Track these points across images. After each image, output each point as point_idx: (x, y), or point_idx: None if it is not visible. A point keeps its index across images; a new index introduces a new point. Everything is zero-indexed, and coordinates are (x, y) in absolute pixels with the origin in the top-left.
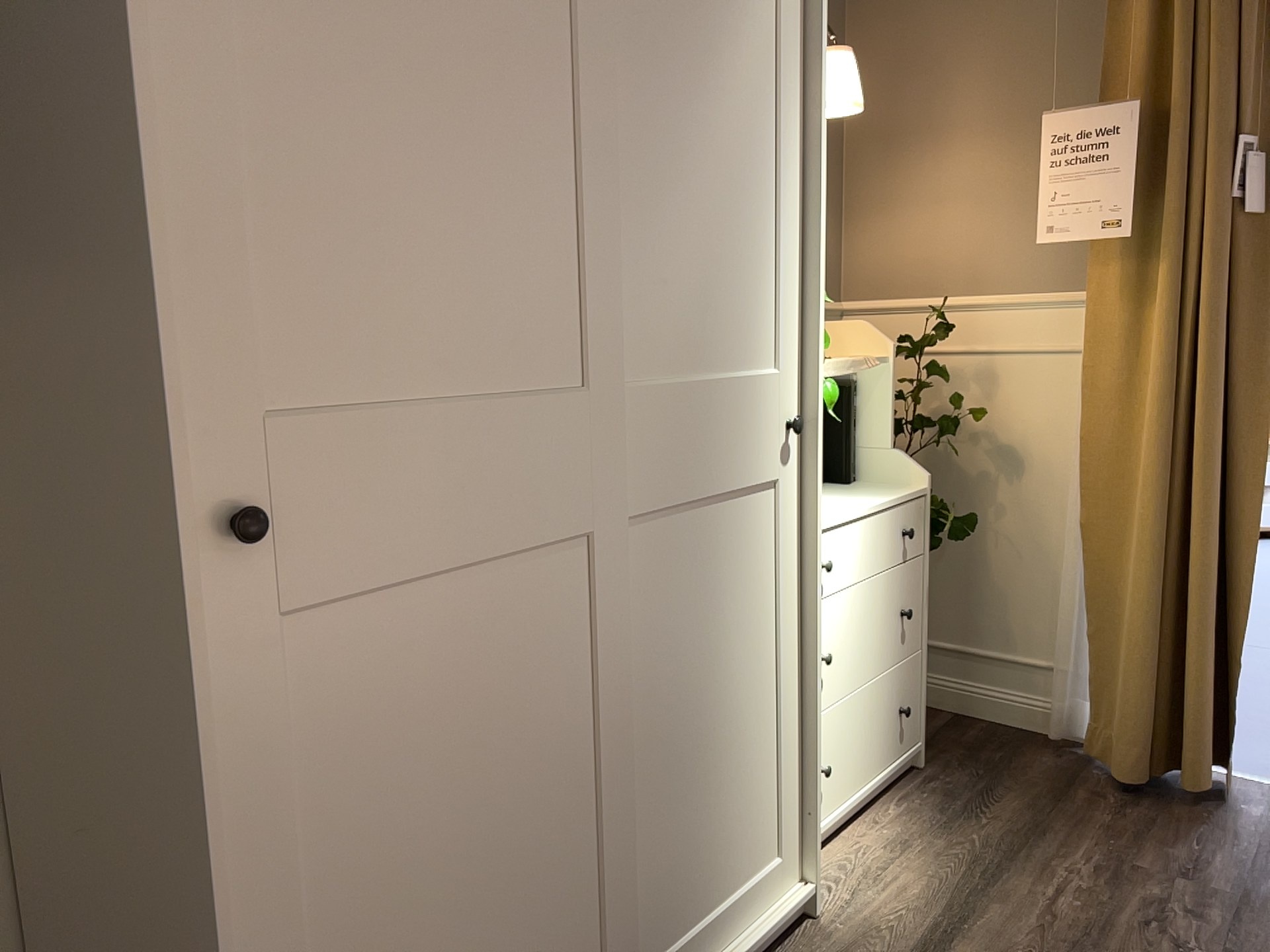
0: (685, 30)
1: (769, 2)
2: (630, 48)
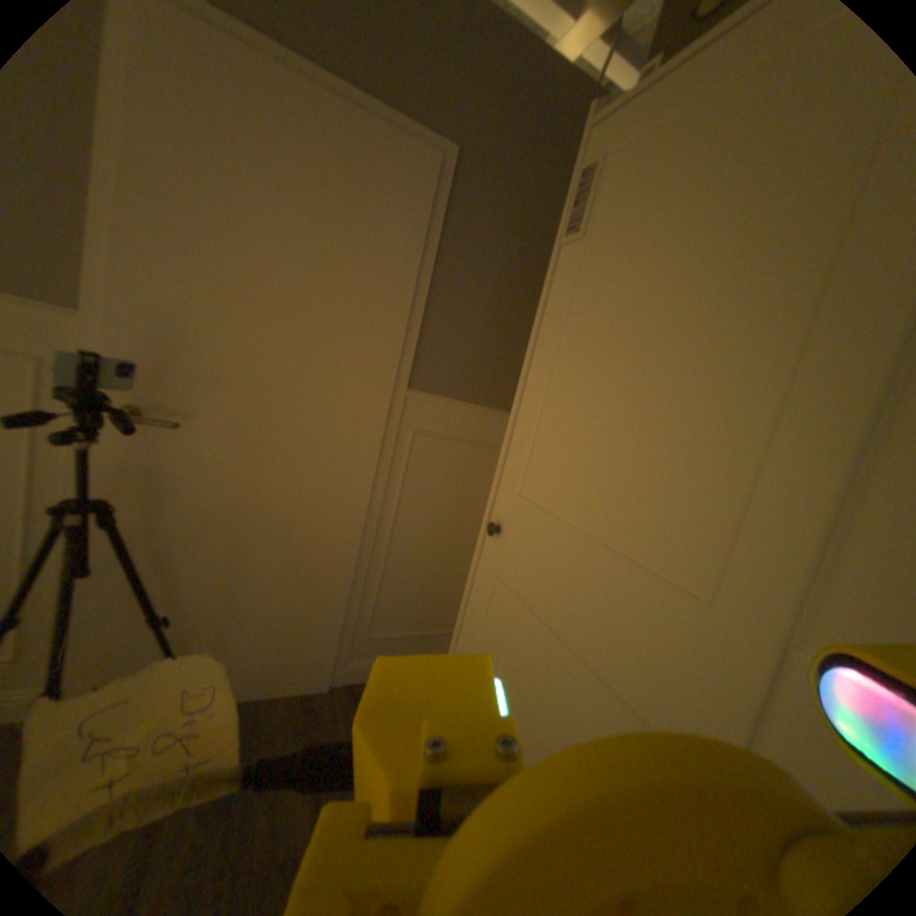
0: None
1: None
2: None
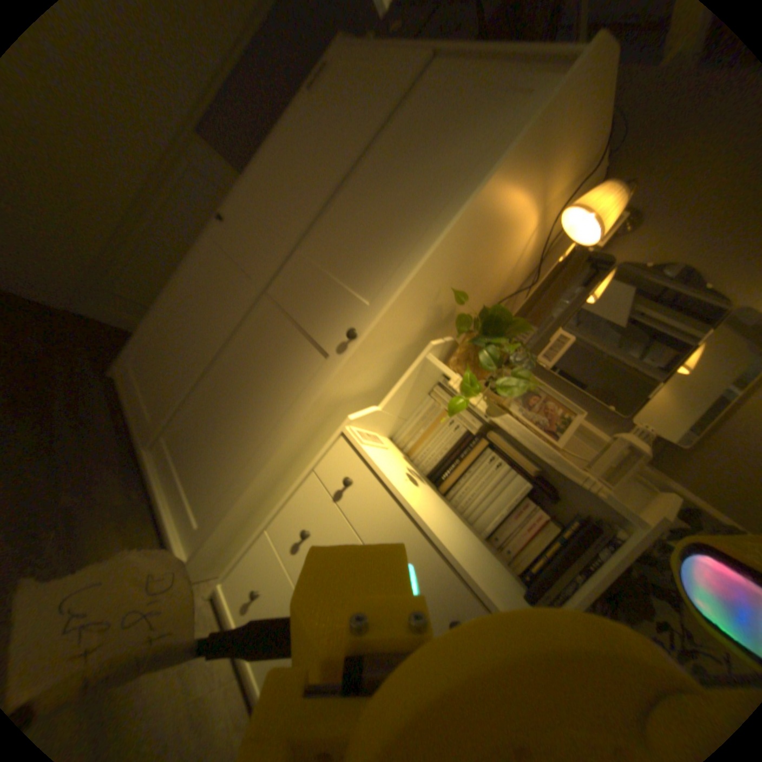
0: (417, 139)
1: (495, 125)
2: (382, 145)
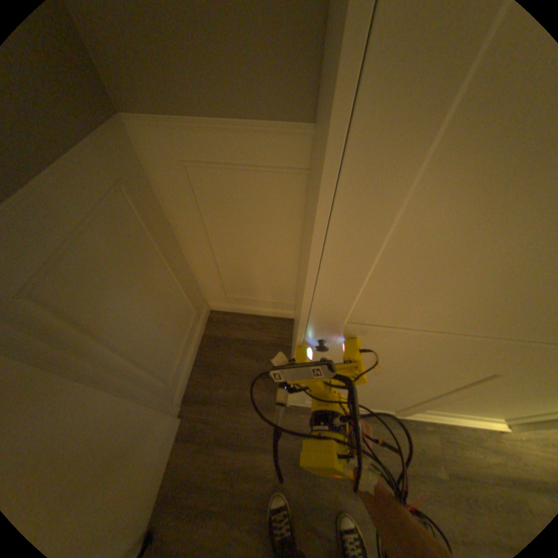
0: None
1: None
2: None
